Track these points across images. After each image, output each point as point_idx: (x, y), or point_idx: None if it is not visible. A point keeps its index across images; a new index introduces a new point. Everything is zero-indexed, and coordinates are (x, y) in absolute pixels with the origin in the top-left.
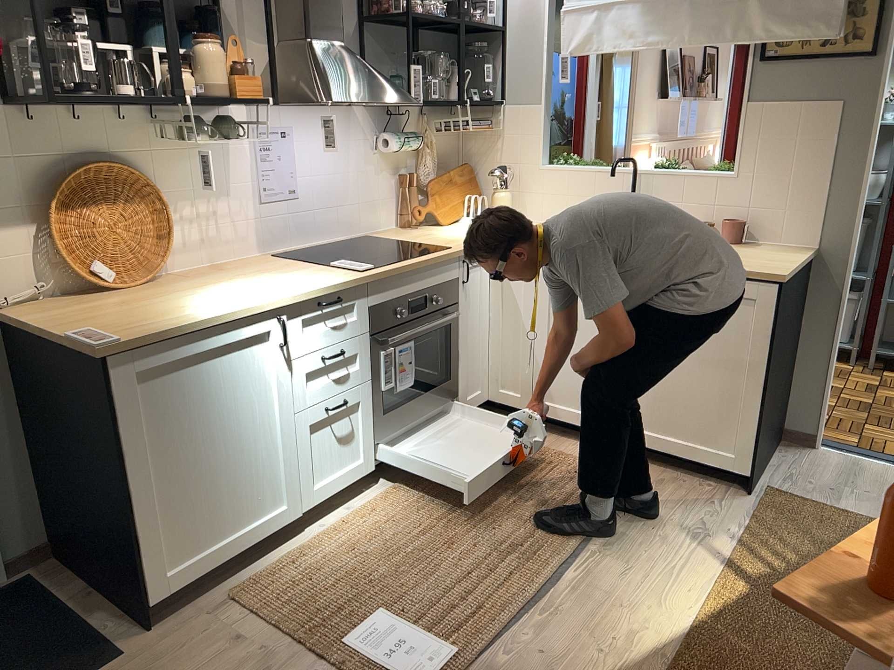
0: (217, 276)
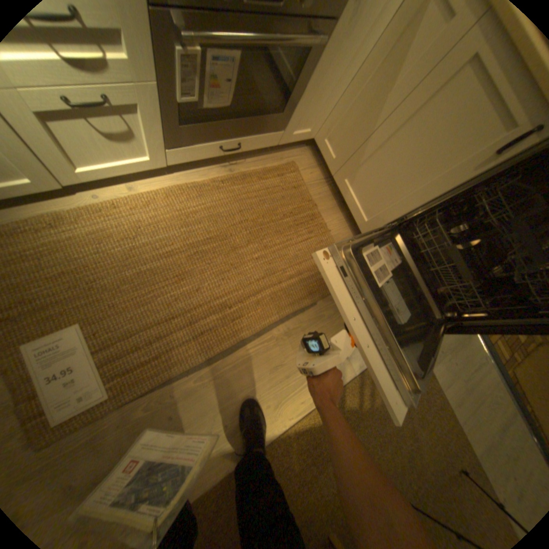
0: None
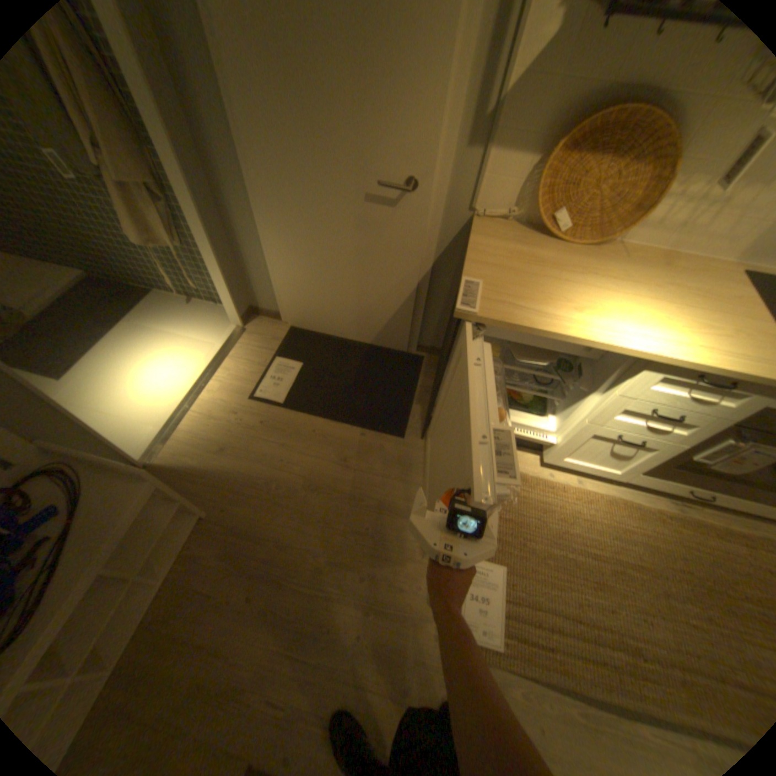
0: (656, 270)
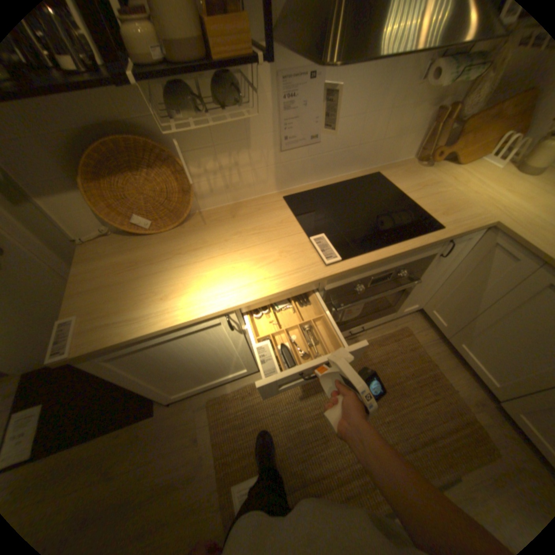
0: (224, 226)
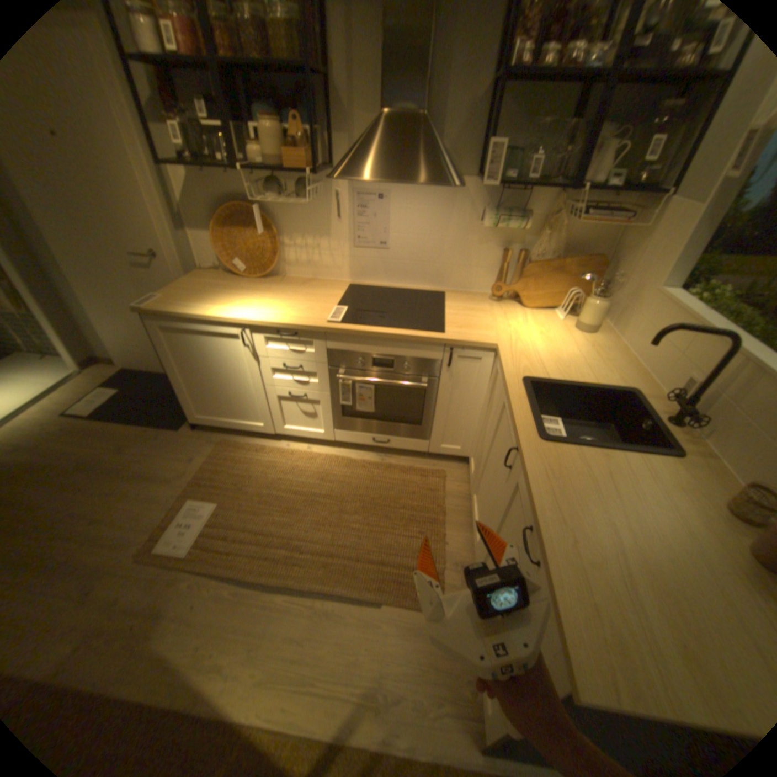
0: (291, 286)
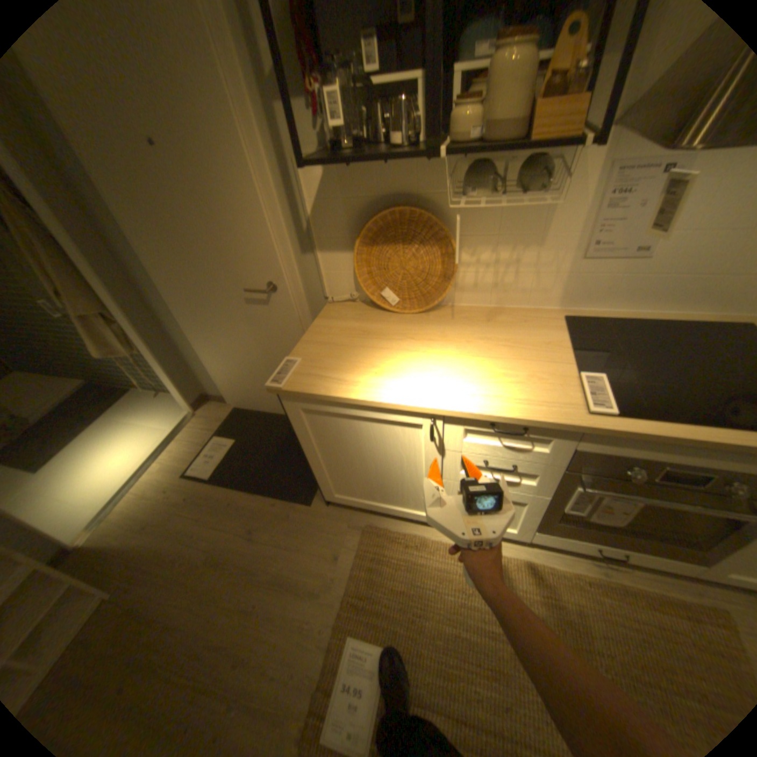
0: (473, 327)
